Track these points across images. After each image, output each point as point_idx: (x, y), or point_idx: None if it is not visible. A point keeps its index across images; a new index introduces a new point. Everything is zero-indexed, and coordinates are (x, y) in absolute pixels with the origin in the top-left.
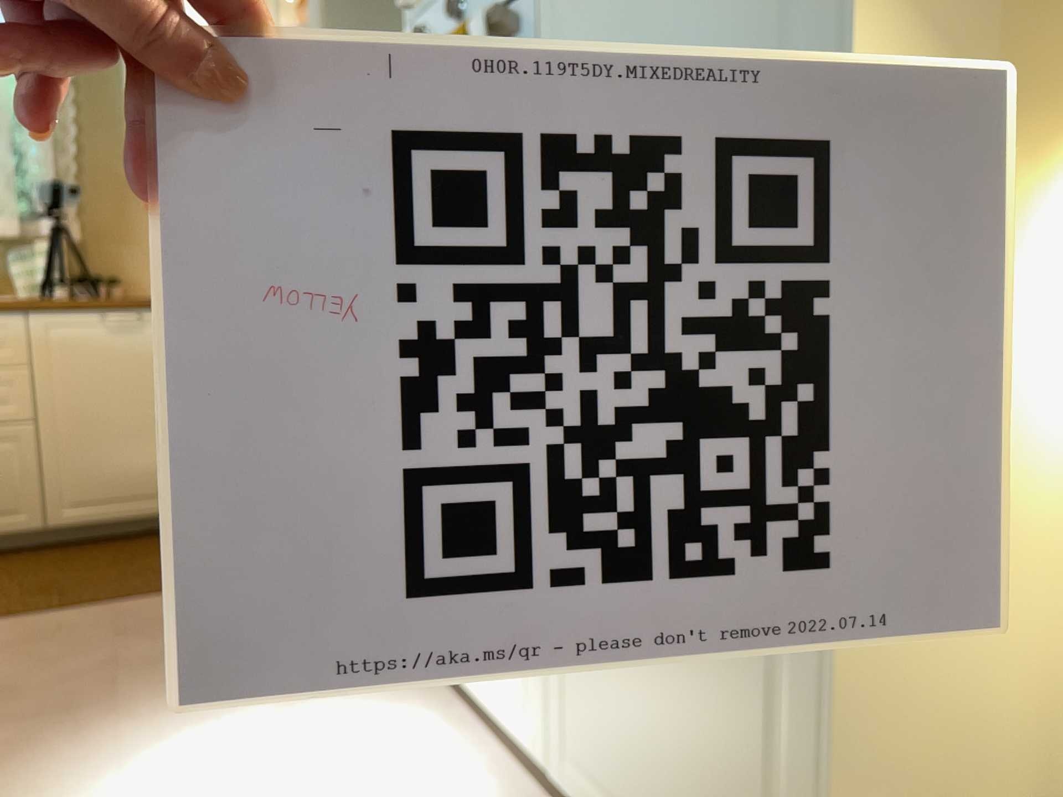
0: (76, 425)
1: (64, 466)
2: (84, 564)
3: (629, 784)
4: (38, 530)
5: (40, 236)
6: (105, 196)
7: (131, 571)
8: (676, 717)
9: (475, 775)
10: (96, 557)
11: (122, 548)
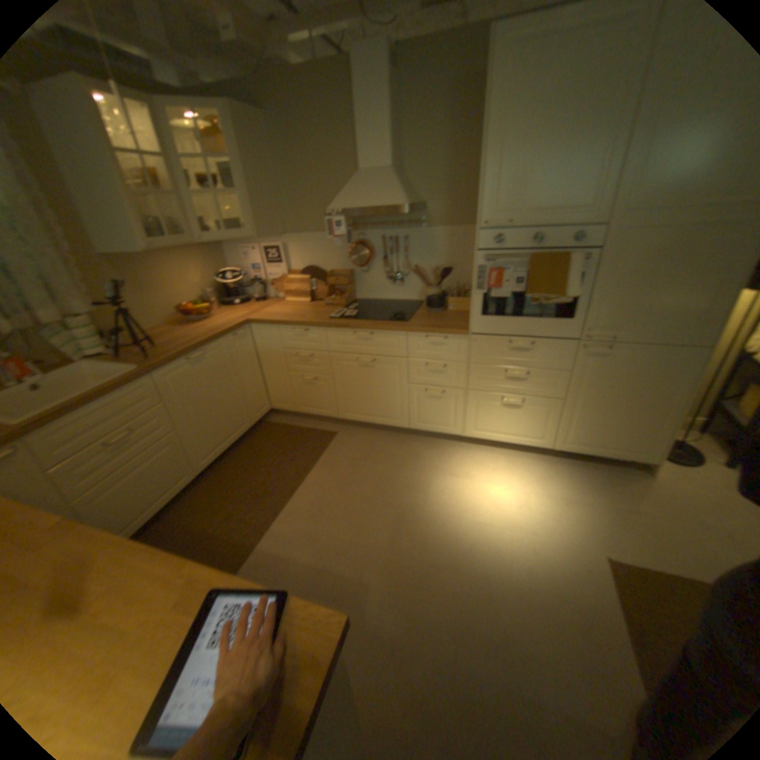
0: (195, 419)
1: (196, 442)
2: (238, 477)
3: (595, 440)
4: (195, 477)
5: (69, 314)
6: (92, 274)
7: (271, 468)
8: (621, 423)
9: (514, 458)
10: (235, 472)
11: (235, 462)
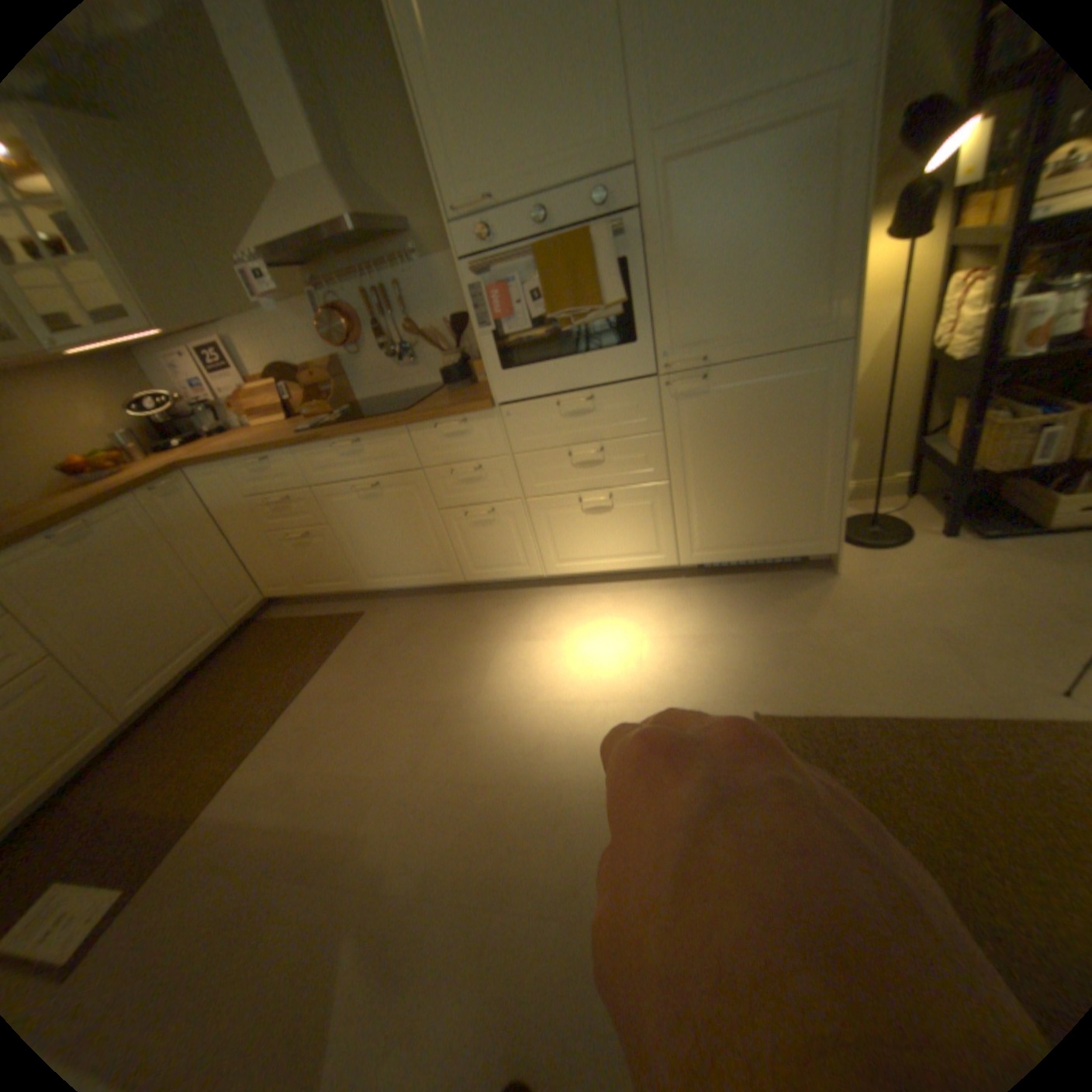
0: (92, 633)
1: (104, 670)
2: (196, 714)
3: (734, 534)
4: (117, 727)
5: None
6: None
7: (250, 688)
8: (763, 498)
9: (627, 593)
10: (192, 707)
11: (196, 692)
